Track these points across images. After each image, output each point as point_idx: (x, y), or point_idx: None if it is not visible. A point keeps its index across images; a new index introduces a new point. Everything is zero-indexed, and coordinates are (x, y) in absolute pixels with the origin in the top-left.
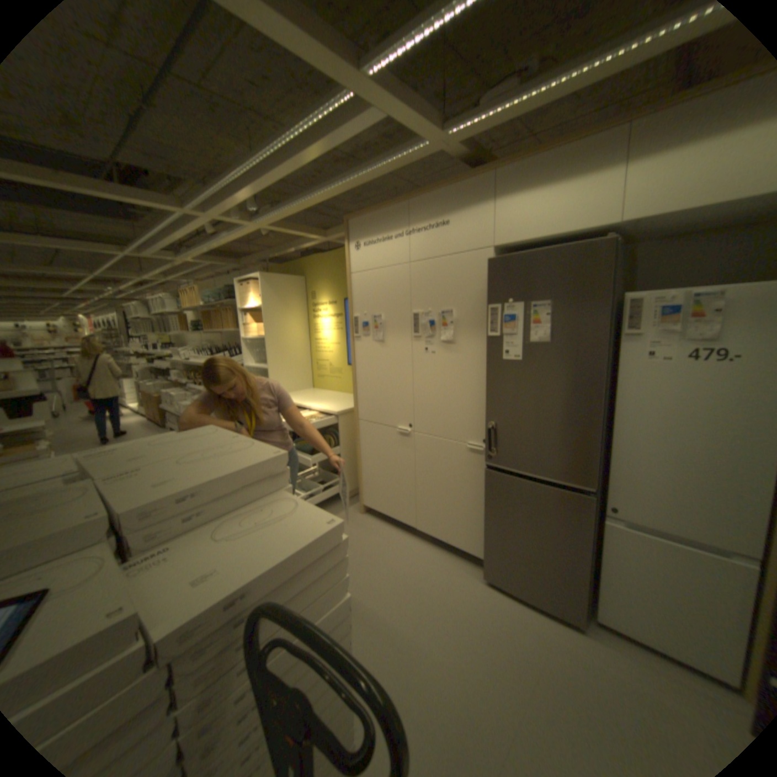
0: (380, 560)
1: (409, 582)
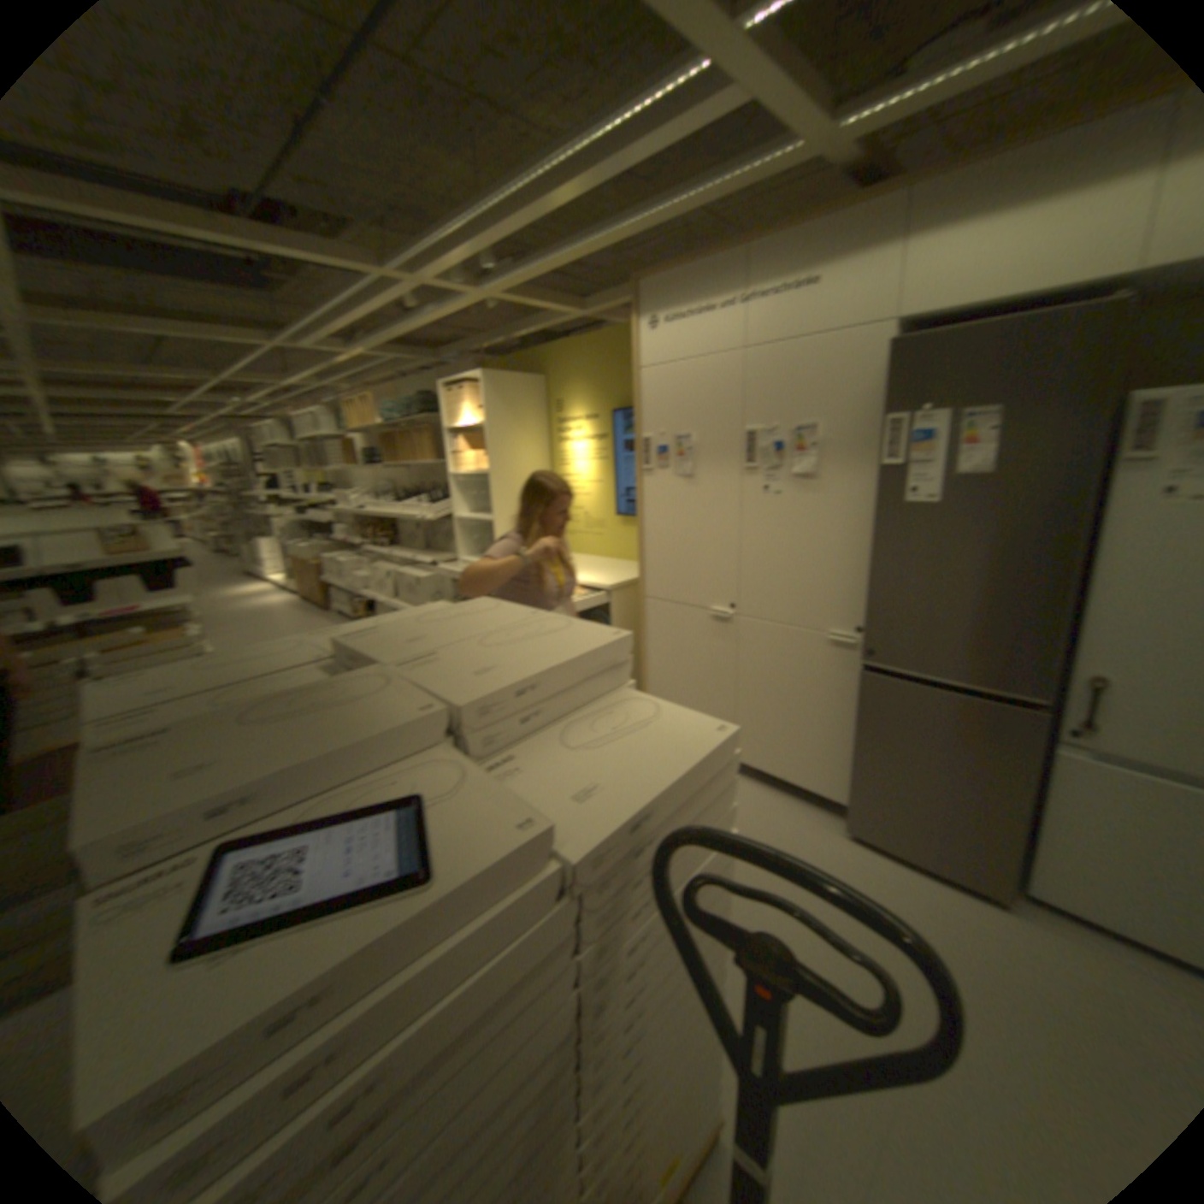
0: None
1: None
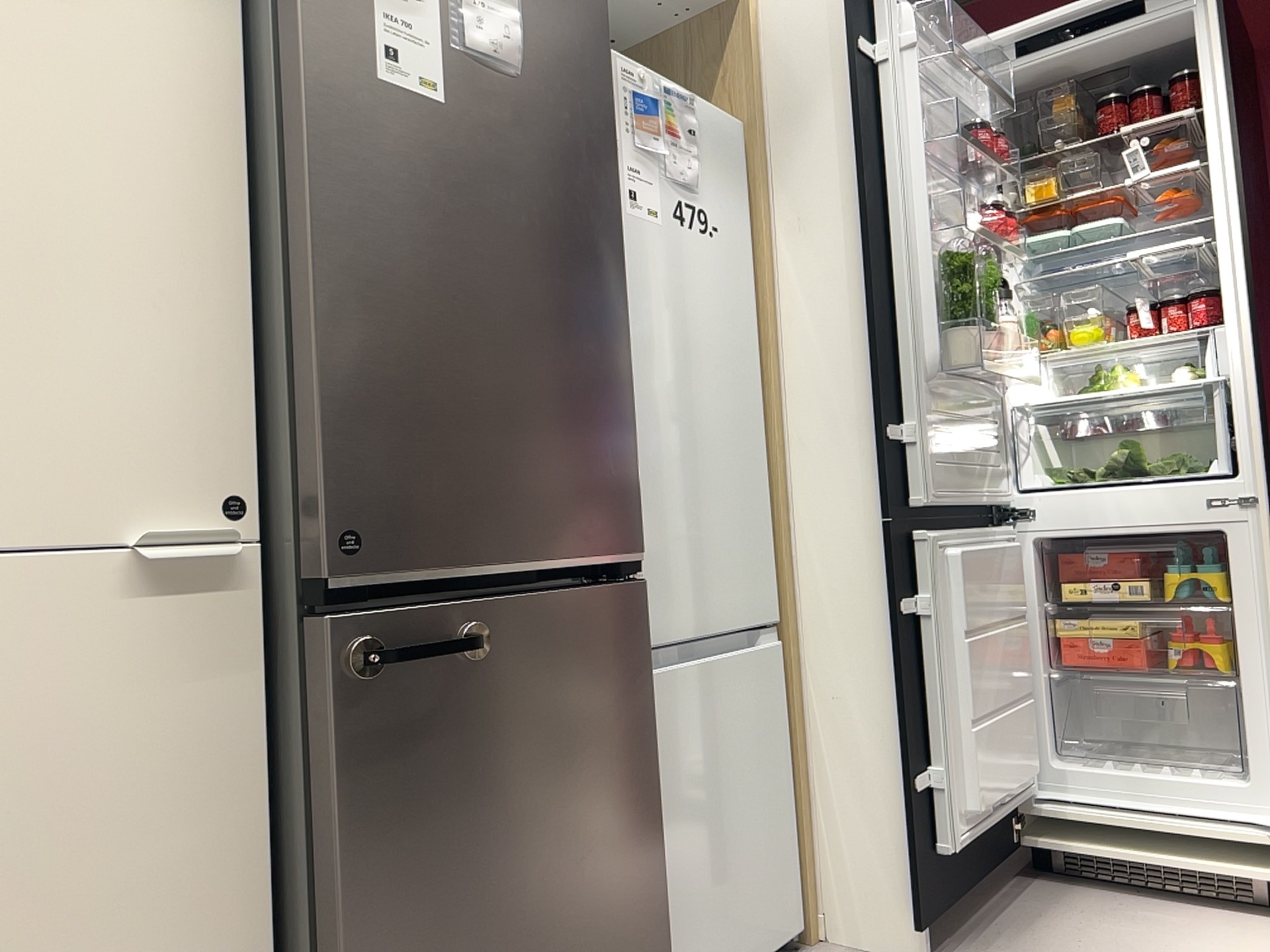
0: None
1: None
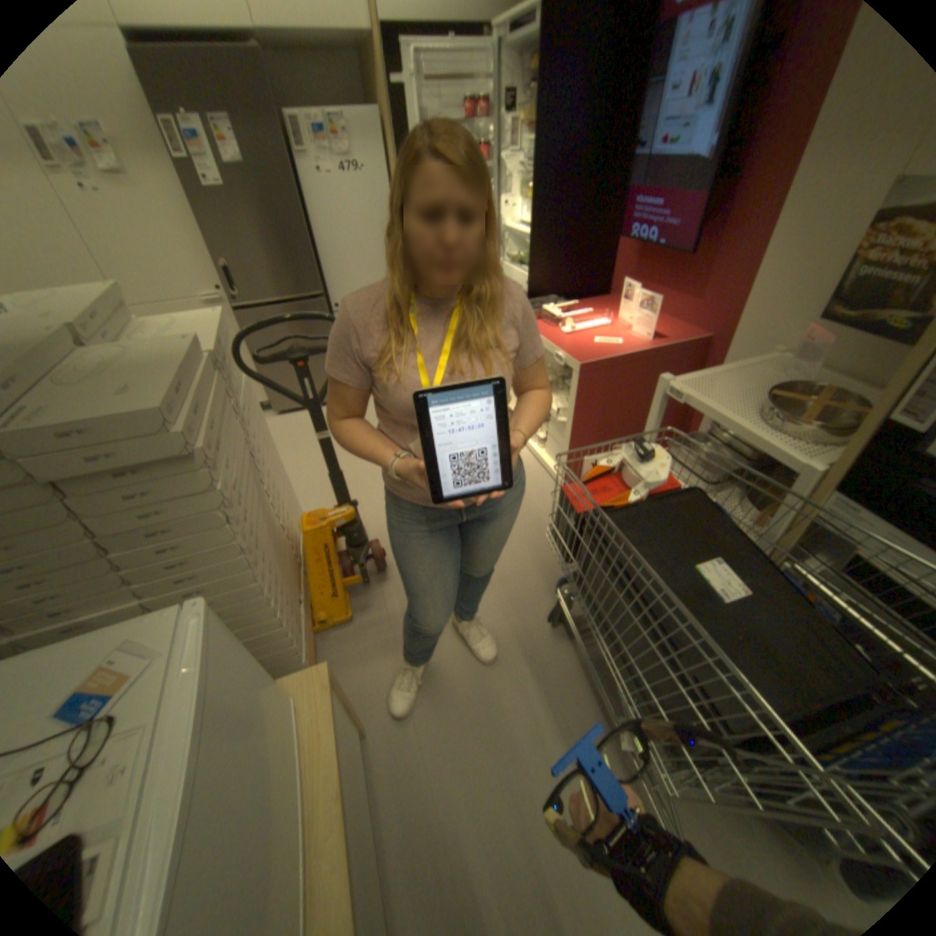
0: None
1: None
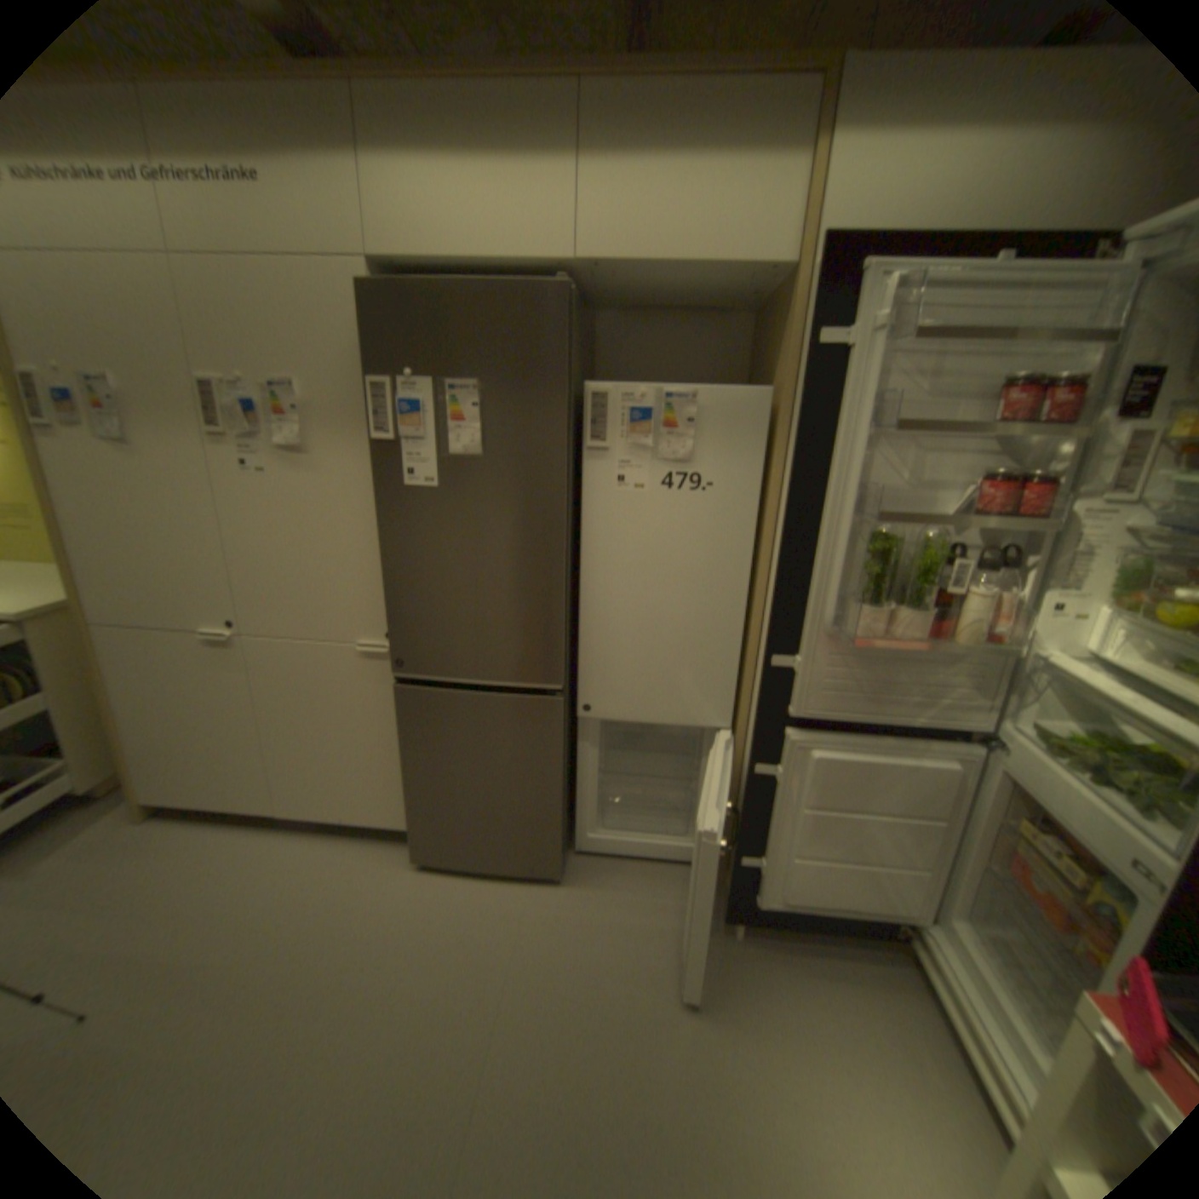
0: (190, 908)
1: (261, 926)
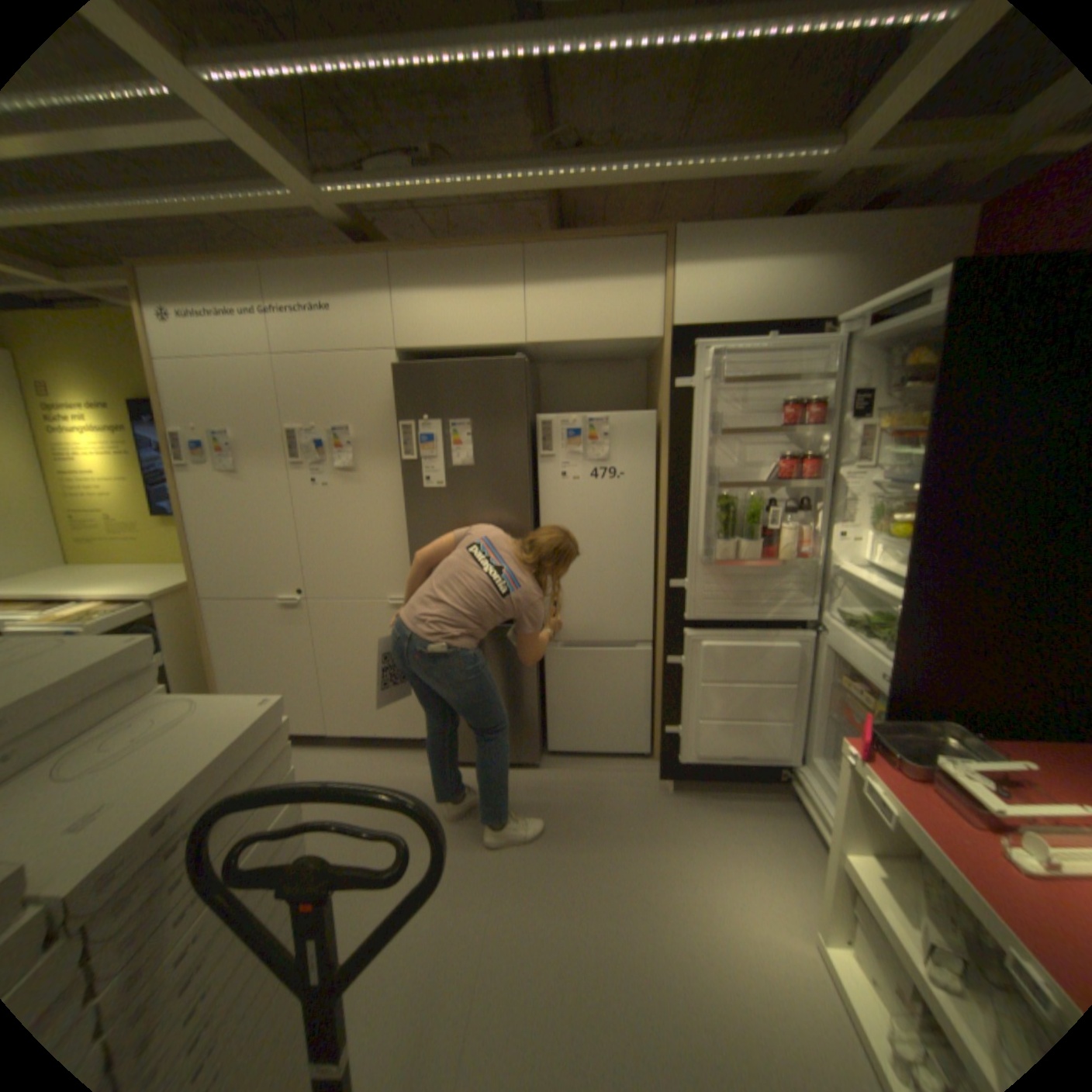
0: None
1: None
